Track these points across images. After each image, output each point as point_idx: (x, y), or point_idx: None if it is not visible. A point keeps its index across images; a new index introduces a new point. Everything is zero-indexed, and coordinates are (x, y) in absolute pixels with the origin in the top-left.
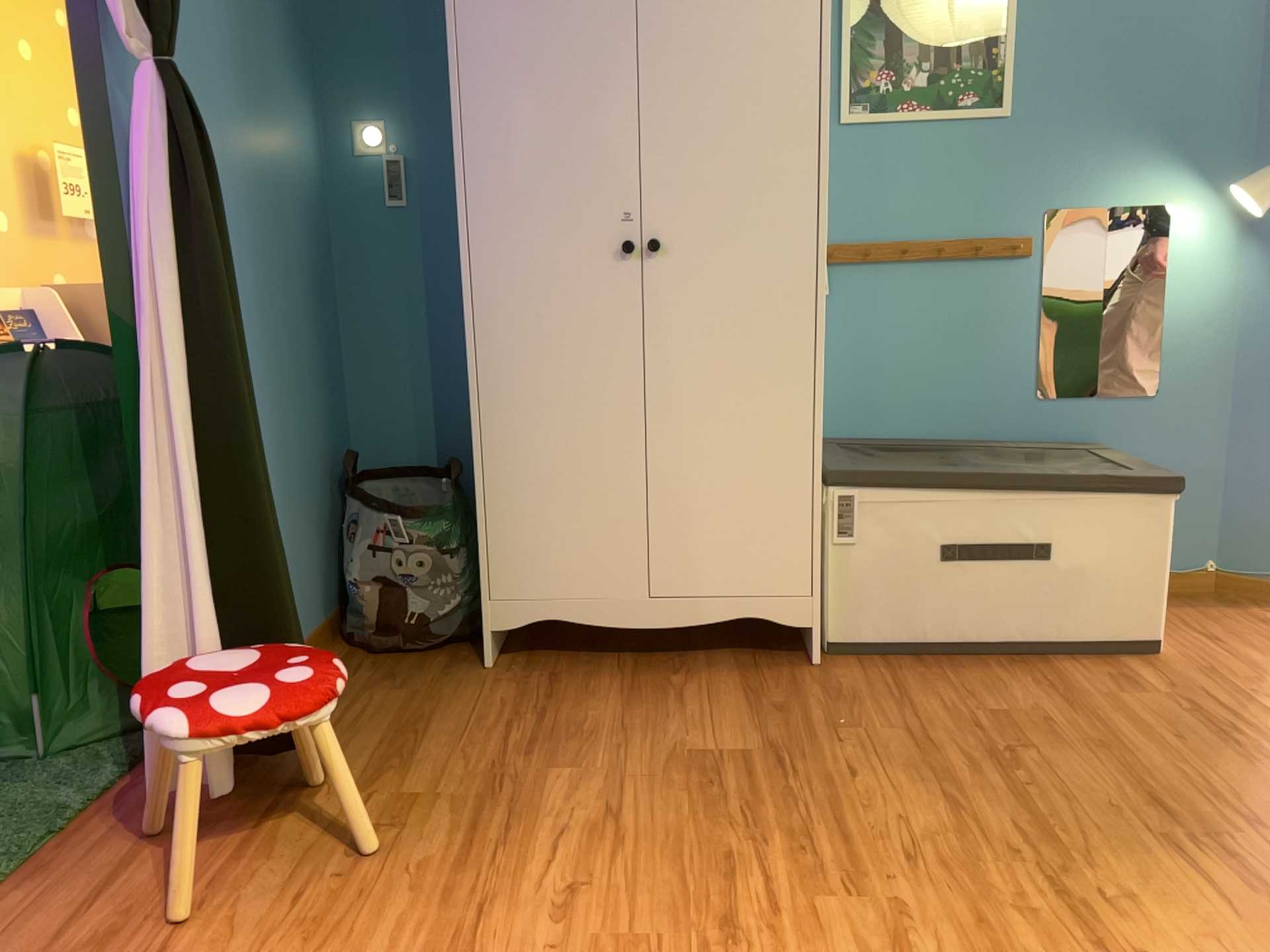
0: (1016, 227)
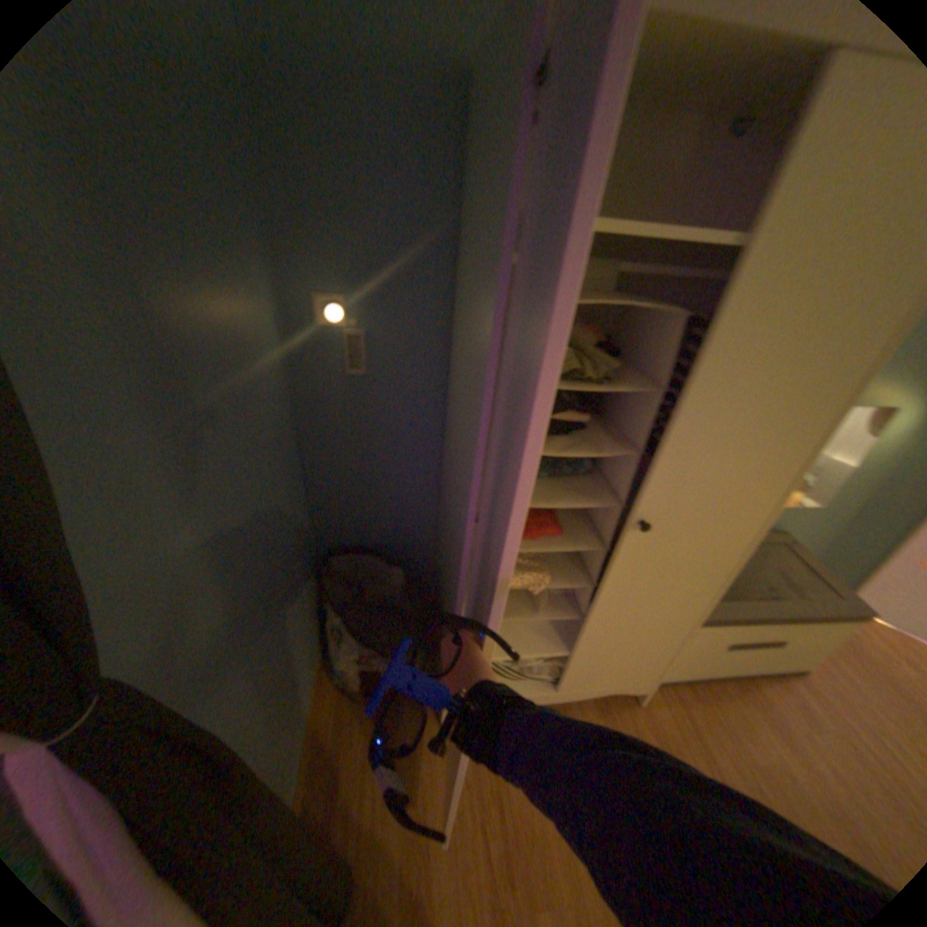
0: None
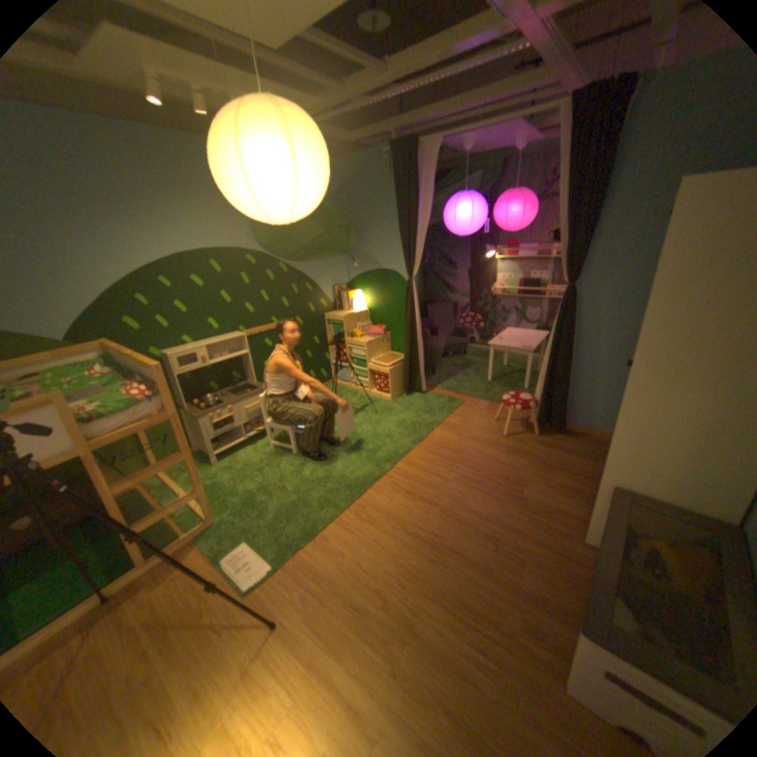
0: None
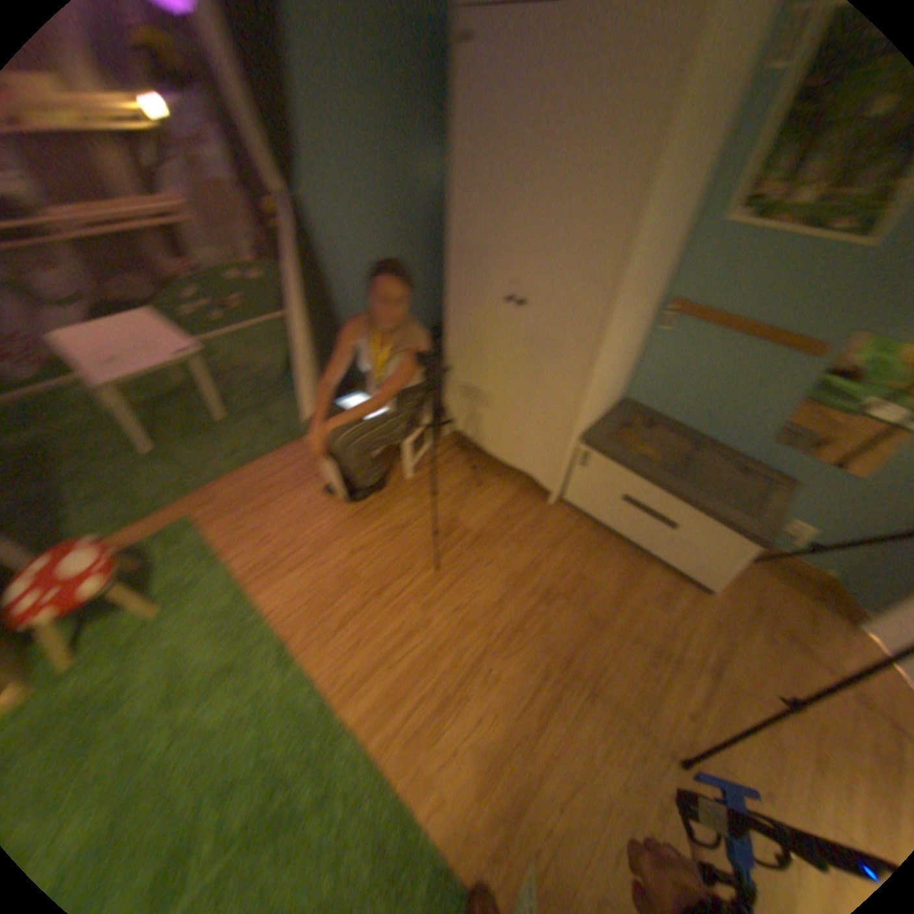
0: (824, 335)
